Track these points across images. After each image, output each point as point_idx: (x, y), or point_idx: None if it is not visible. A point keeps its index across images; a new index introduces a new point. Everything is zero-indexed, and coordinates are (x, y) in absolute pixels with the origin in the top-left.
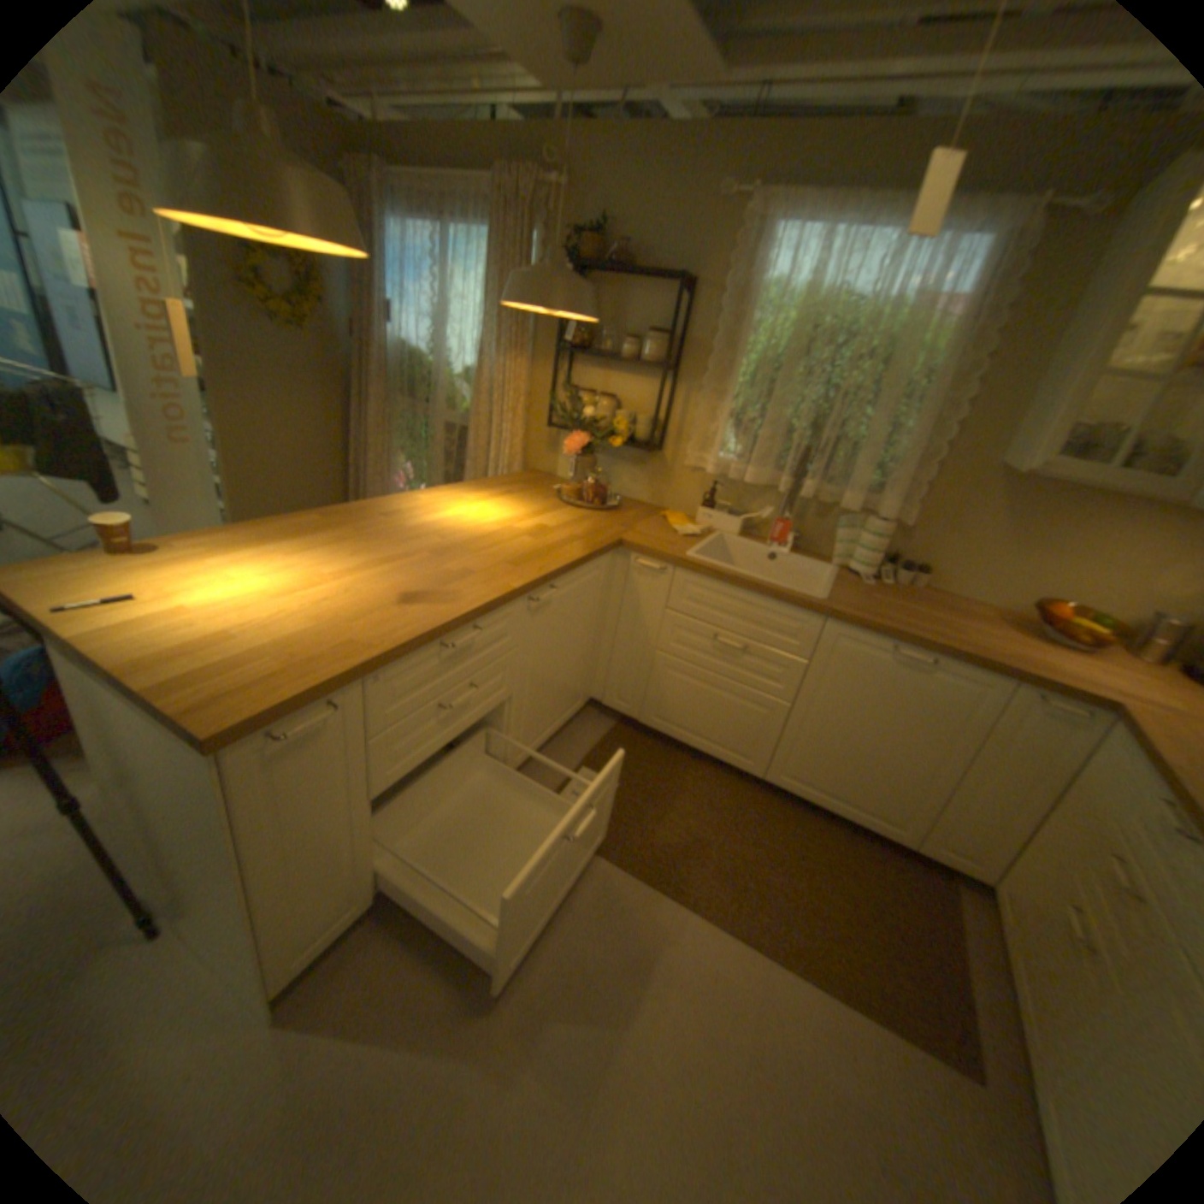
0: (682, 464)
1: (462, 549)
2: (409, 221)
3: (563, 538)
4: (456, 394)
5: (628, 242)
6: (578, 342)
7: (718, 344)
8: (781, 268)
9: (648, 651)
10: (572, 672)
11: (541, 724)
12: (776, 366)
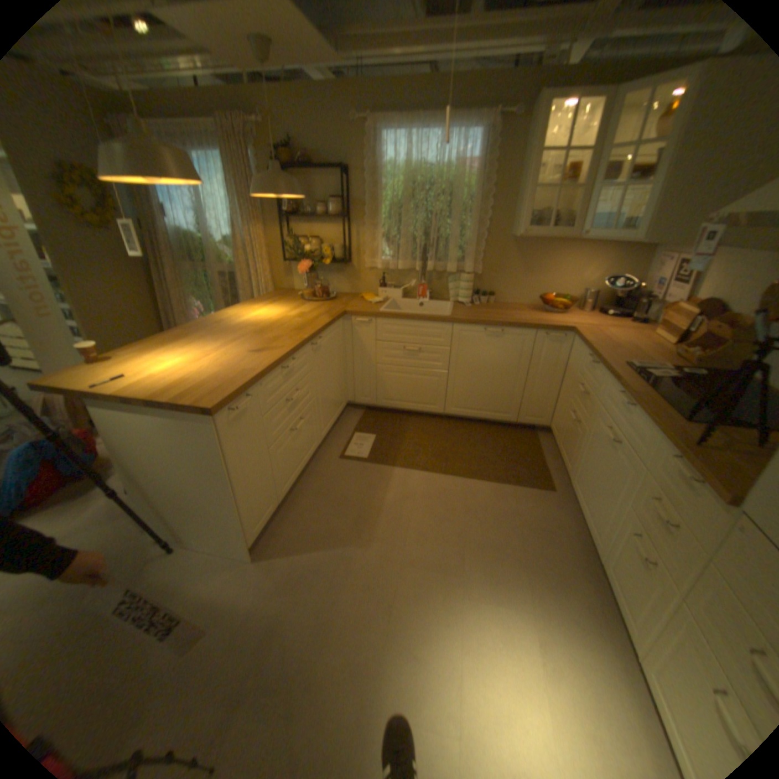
0: (363, 268)
1: (268, 330)
2: None
3: (316, 316)
4: (222, 254)
5: (305, 151)
6: (290, 211)
7: (367, 200)
8: (389, 156)
9: (372, 366)
10: (337, 386)
11: (329, 415)
12: (399, 206)
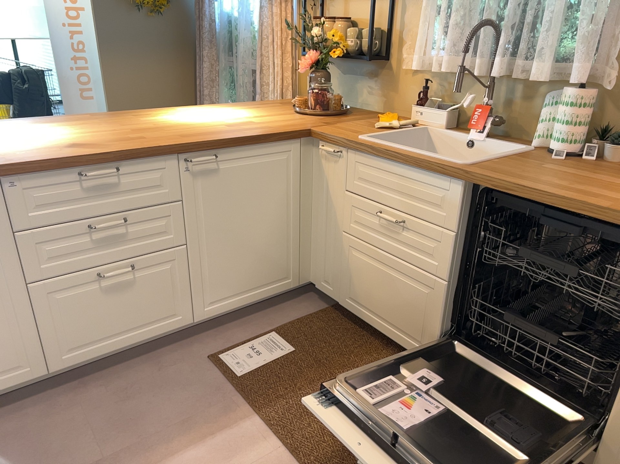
0: (404, 69)
1: (160, 129)
2: None
3: (256, 127)
4: (253, 44)
5: None
6: None
7: None
8: None
9: (339, 232)
10: (271, 246)
11: (235, 285)
12: None
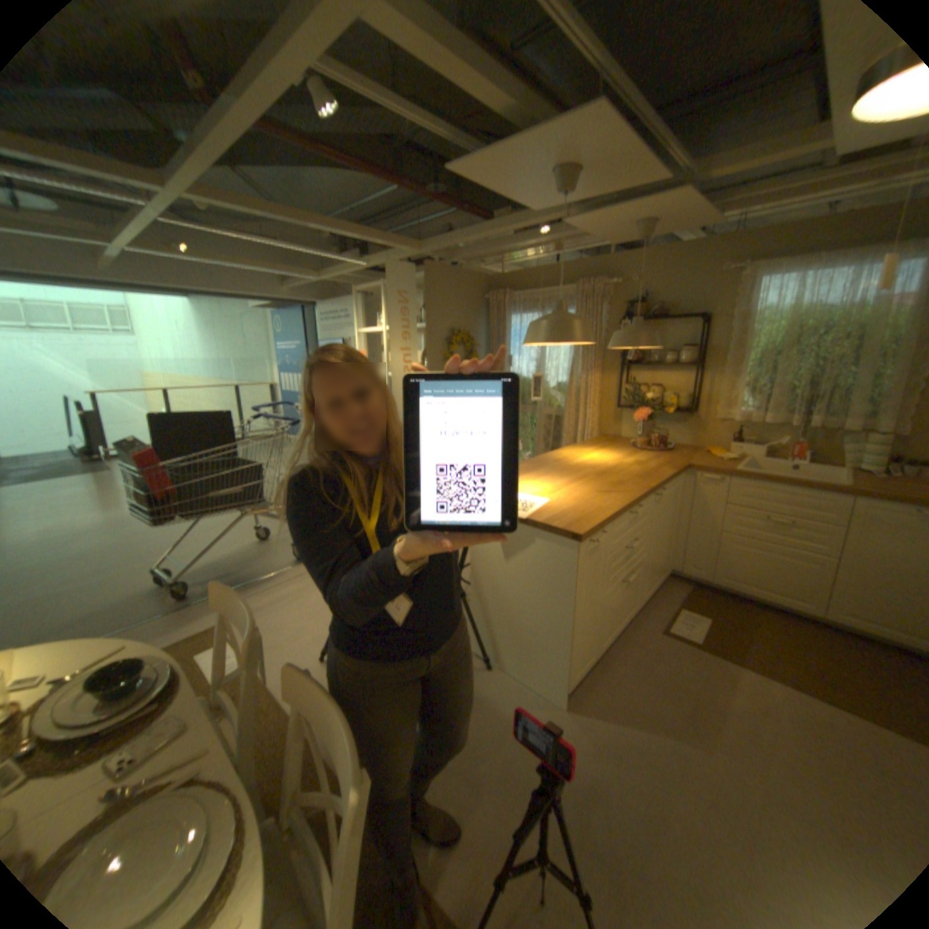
0: (713, 418)
1: (608, 473)
2: (523, 314)
3: (656, 465)
4: (553, 398)
5: (662, 302)
6: (635, 359)
7: (731, 346)
8: (770, 299)
9: (716, 533)
10: (667, 547)
11: (654, 578)
12: (776, 352)
